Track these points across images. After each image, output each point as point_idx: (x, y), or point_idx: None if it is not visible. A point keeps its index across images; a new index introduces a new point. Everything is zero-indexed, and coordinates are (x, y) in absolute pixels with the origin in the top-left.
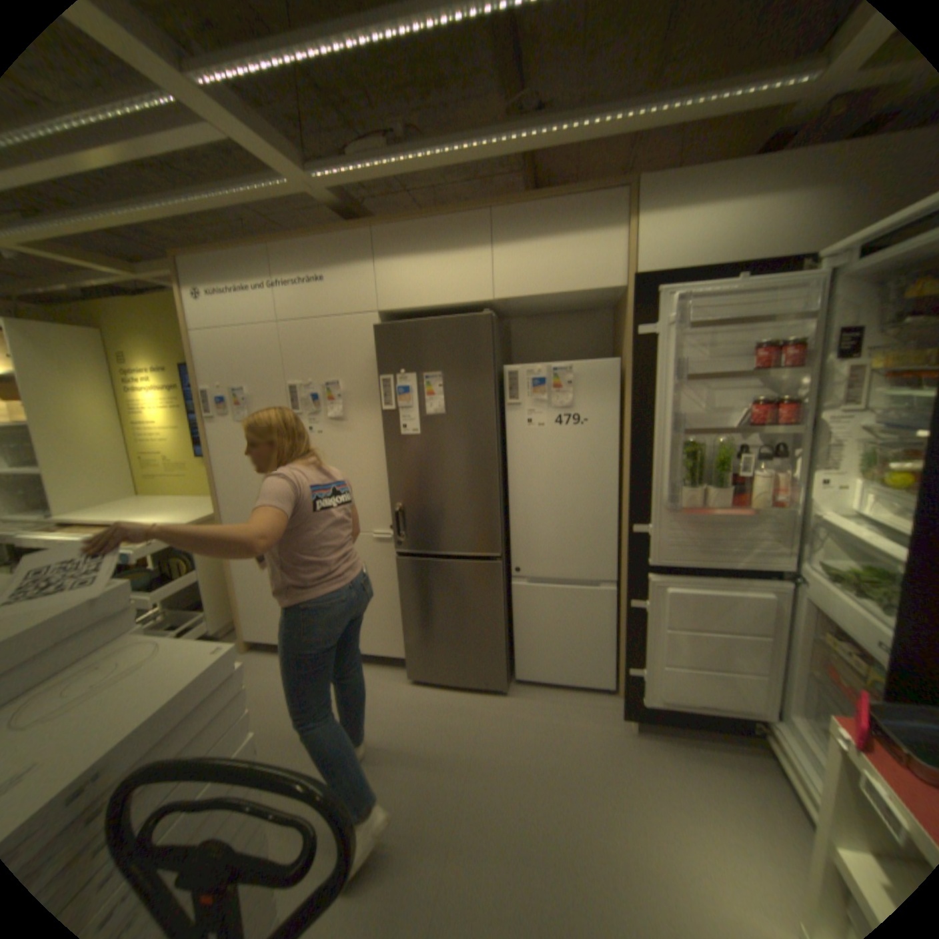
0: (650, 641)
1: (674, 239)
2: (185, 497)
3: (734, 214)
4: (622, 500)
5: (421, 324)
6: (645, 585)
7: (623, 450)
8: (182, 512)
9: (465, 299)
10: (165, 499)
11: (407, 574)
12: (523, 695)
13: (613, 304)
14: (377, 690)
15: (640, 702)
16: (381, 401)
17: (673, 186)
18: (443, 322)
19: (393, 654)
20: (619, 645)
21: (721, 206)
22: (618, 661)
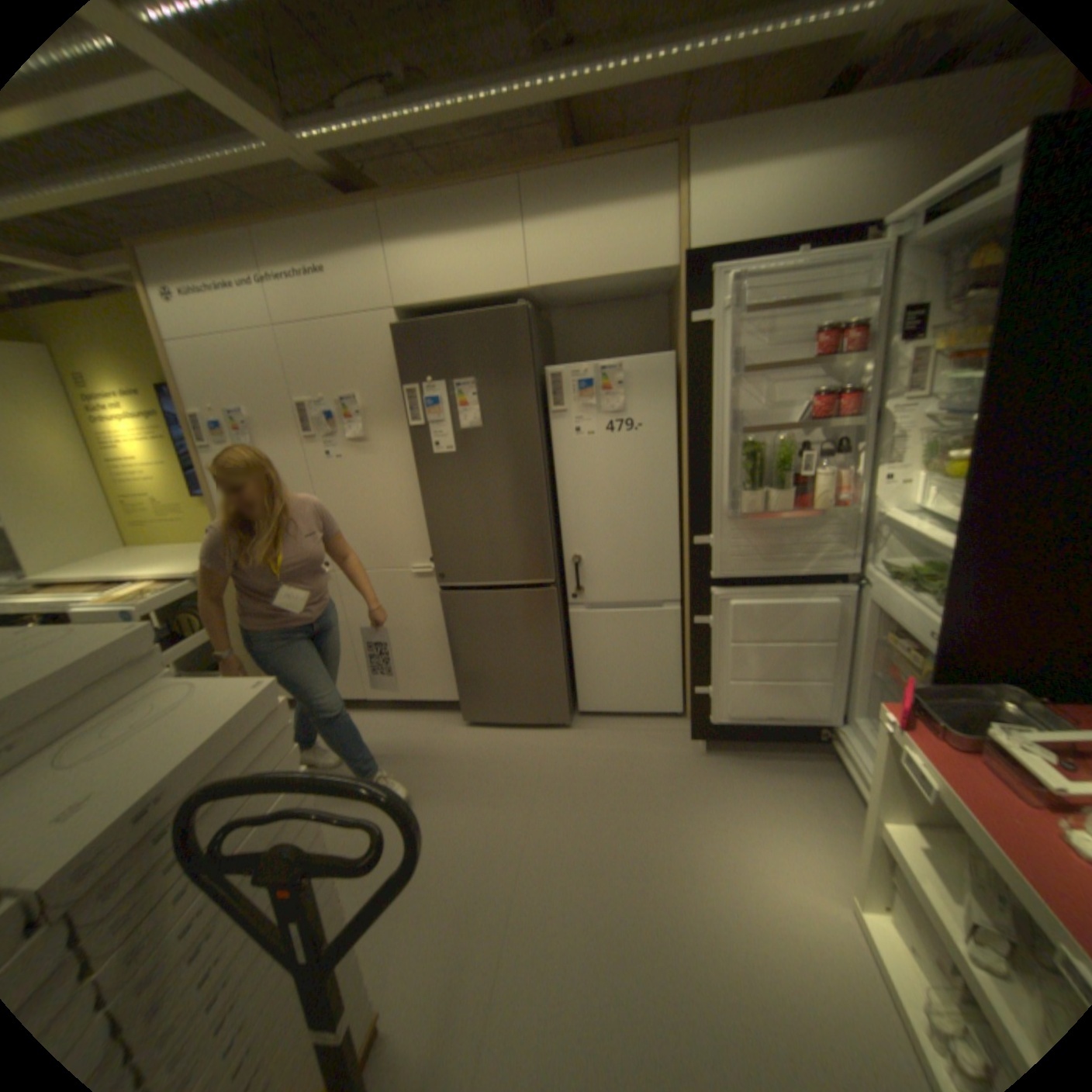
0: (714, 657)
1: (731, 206)
2: (184, 545)
3: (796, 175)
4: (682, 512)
5: (446, 321)
6: (707, 599)
7: (682, 457)
8: (184, 561)
9: (495, 289)
10: (161, 548)
11: (453, 610)
12: (587, 726)
13: (667, 287)
14: (431, 735)
15: (706, 720)
16: (406, 416)
17: (727, 141)
18: (471, 317)
19: (444, 697)
20: (684, 666)
21: (782, 165)
22: (684, 683)
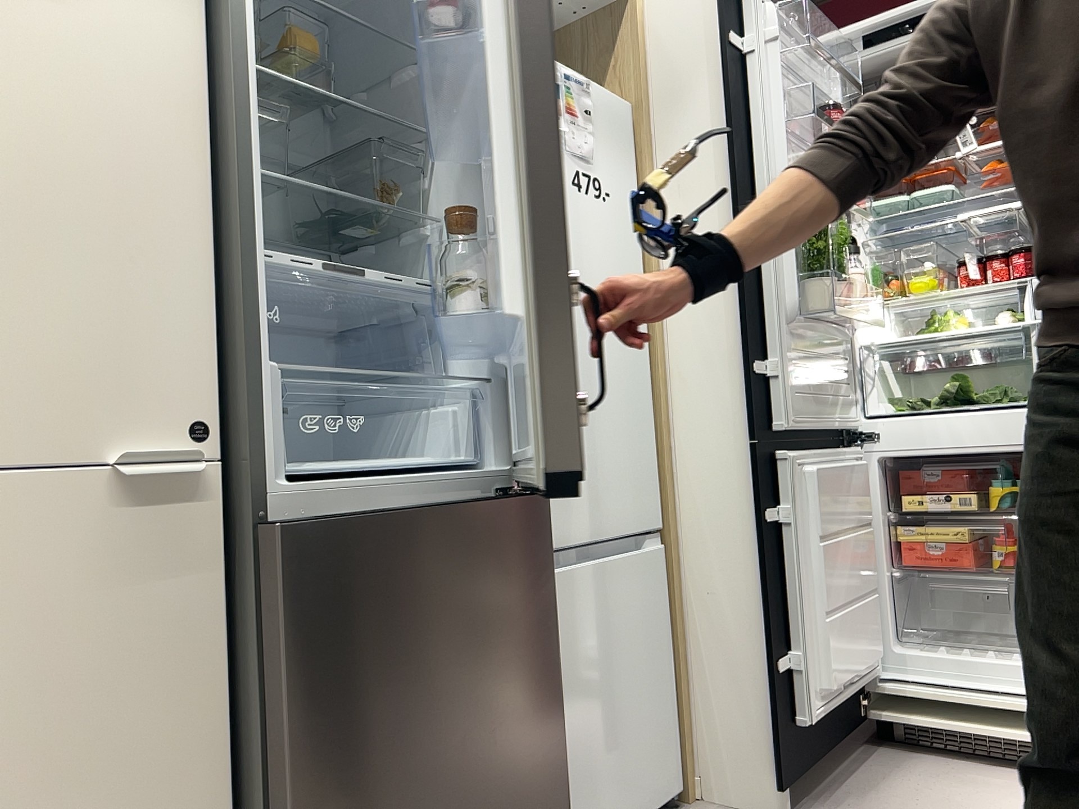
0: (801, 578)
1: None
2: None
3: None
4: (650, 362)
5: None
6: (774, 473)
7: (643, 268)
8: None
9: None
10: None
11: (317, 592)
12: None
13: None
14: None
15: (793, 727)
16: None
17: None
18: None
19: None
20: (672, 676)
21: None
22: (675, 716)
